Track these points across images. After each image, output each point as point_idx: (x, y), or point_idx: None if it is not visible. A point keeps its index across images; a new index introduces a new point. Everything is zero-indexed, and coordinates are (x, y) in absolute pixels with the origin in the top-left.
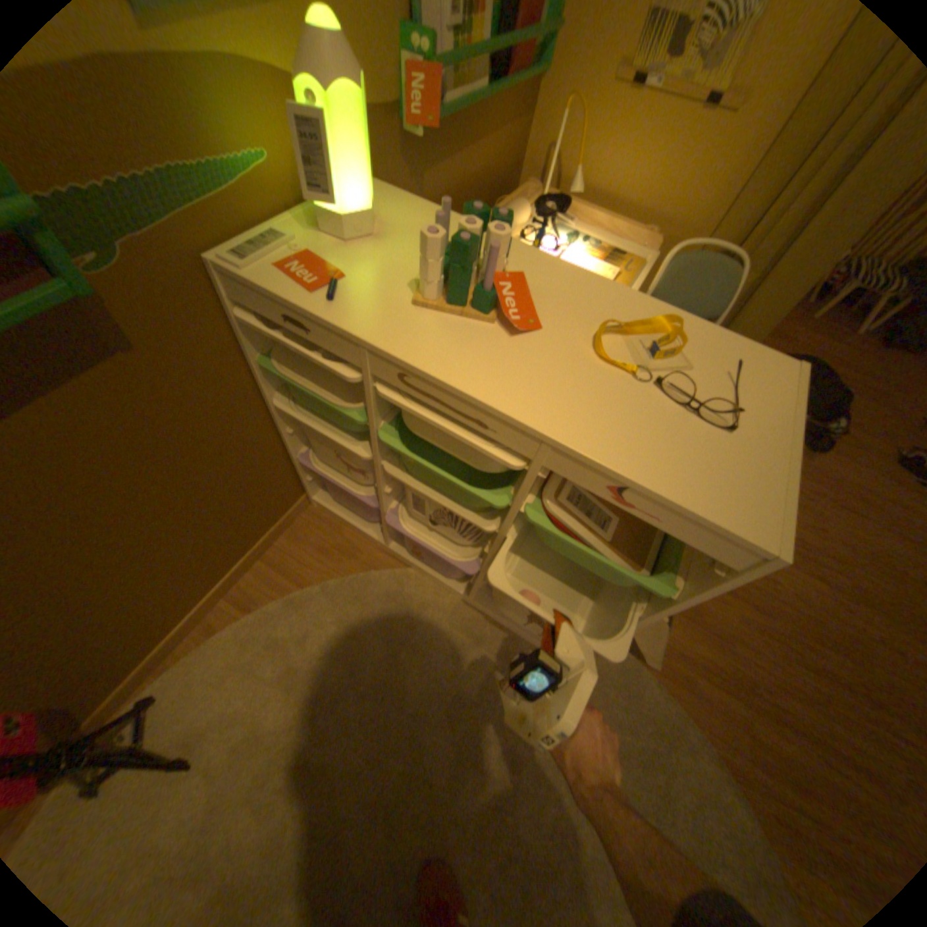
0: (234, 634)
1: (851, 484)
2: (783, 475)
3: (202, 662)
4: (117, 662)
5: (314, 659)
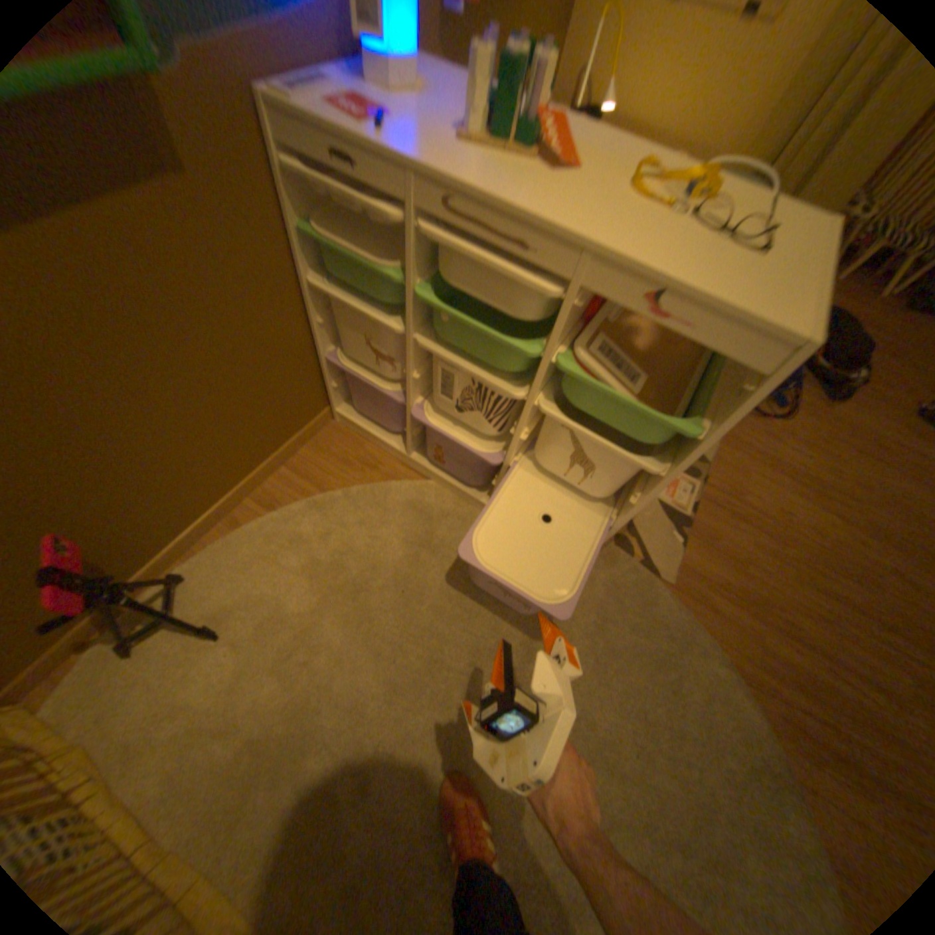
0: (259, 528)
1: (868, 431)
2: (813, 286)
3: (229, 550)
4: (150, 533)
5: (337, 554)
